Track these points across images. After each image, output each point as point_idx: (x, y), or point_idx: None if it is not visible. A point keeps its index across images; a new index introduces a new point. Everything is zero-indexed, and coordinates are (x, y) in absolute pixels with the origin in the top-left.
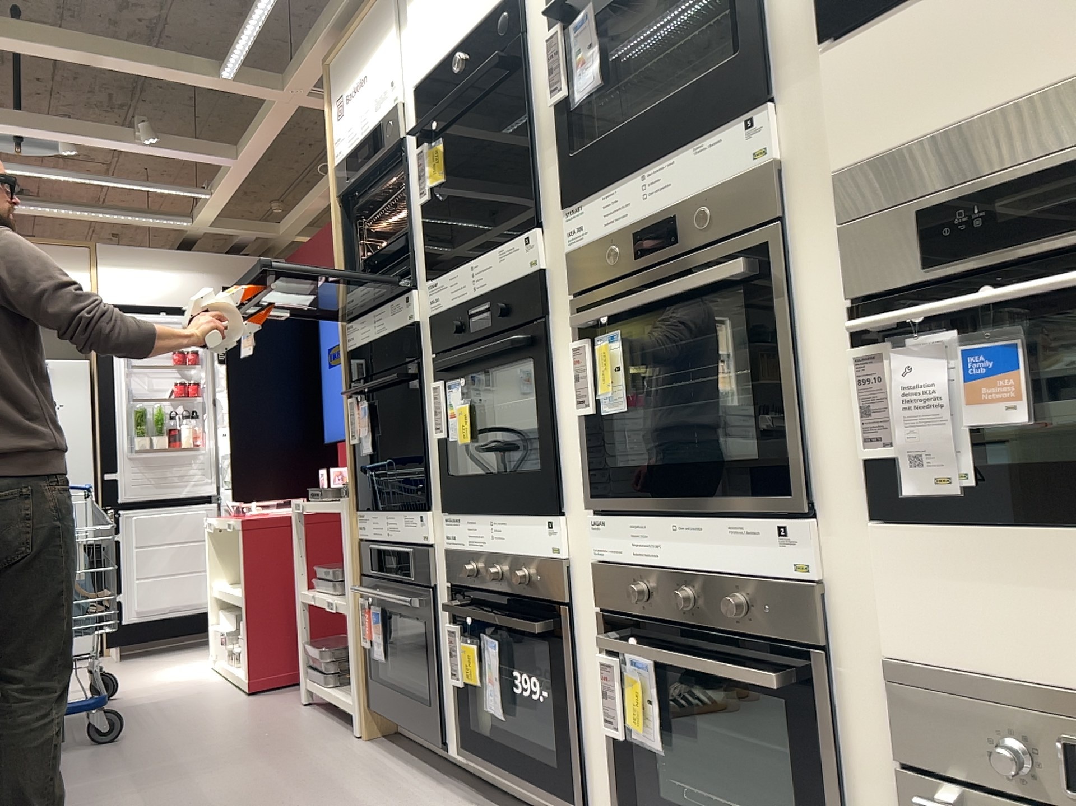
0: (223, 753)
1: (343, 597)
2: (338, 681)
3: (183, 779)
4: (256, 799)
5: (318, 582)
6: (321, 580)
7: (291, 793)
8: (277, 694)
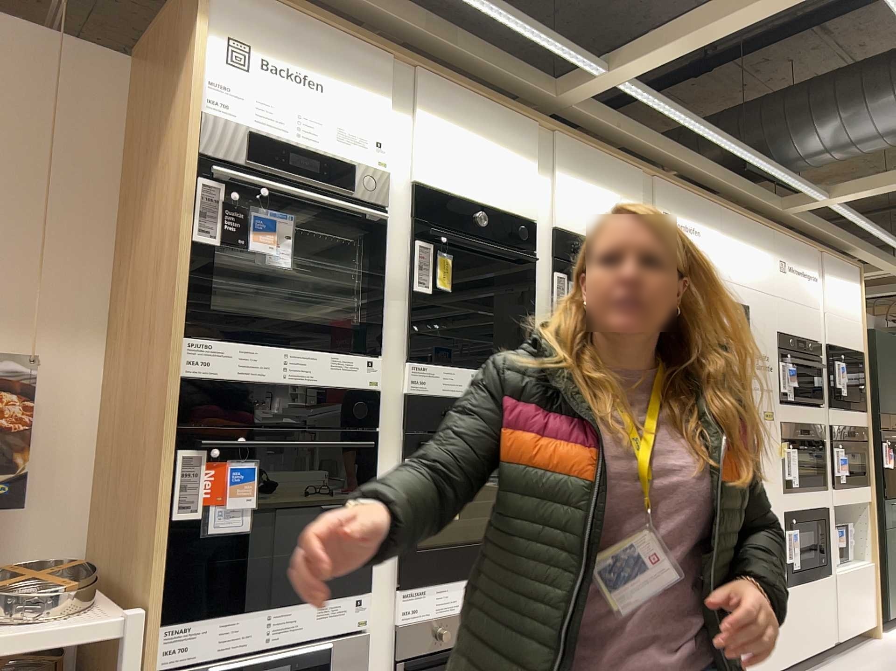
0: None
1: None
2: None
3: None
4: None
5: None
6: None
7: None
8: None
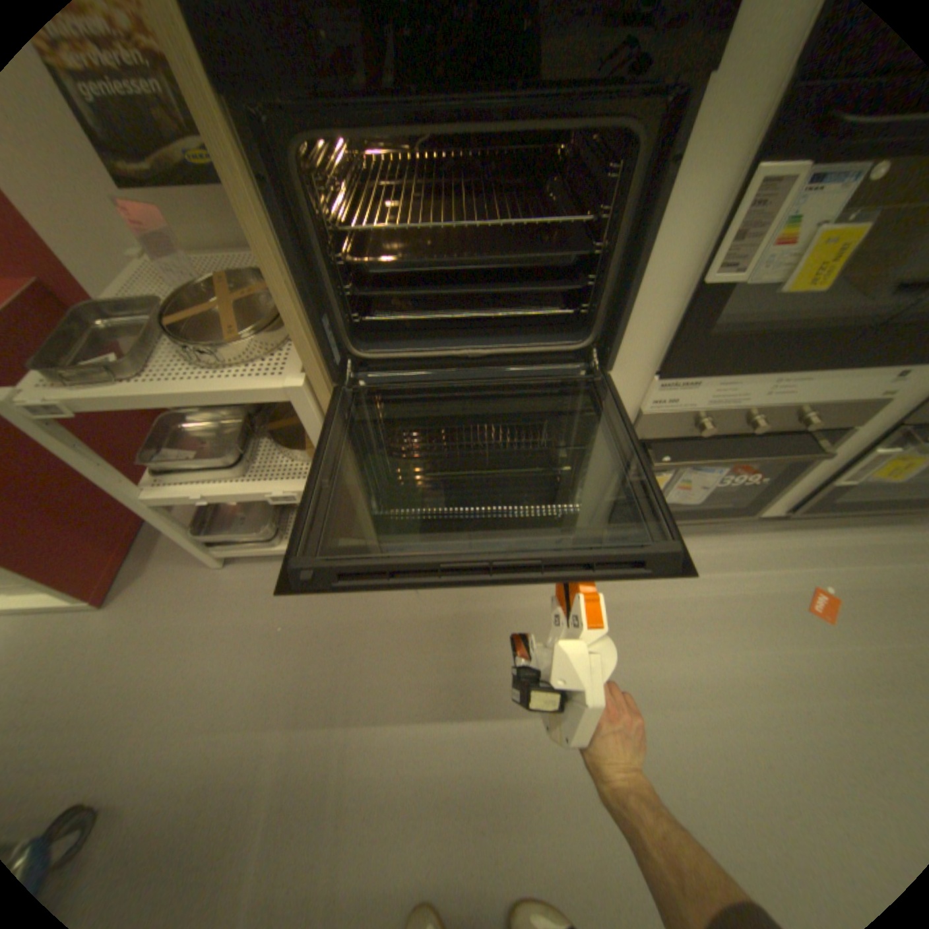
0: (296, 687)
1: (272, 474)
2: (273, 531)
3: (339, 747)
4: (464, 685)
5: (156, 471)
6: (182, 471)
7: (473, 651)
8: (138, 579)
